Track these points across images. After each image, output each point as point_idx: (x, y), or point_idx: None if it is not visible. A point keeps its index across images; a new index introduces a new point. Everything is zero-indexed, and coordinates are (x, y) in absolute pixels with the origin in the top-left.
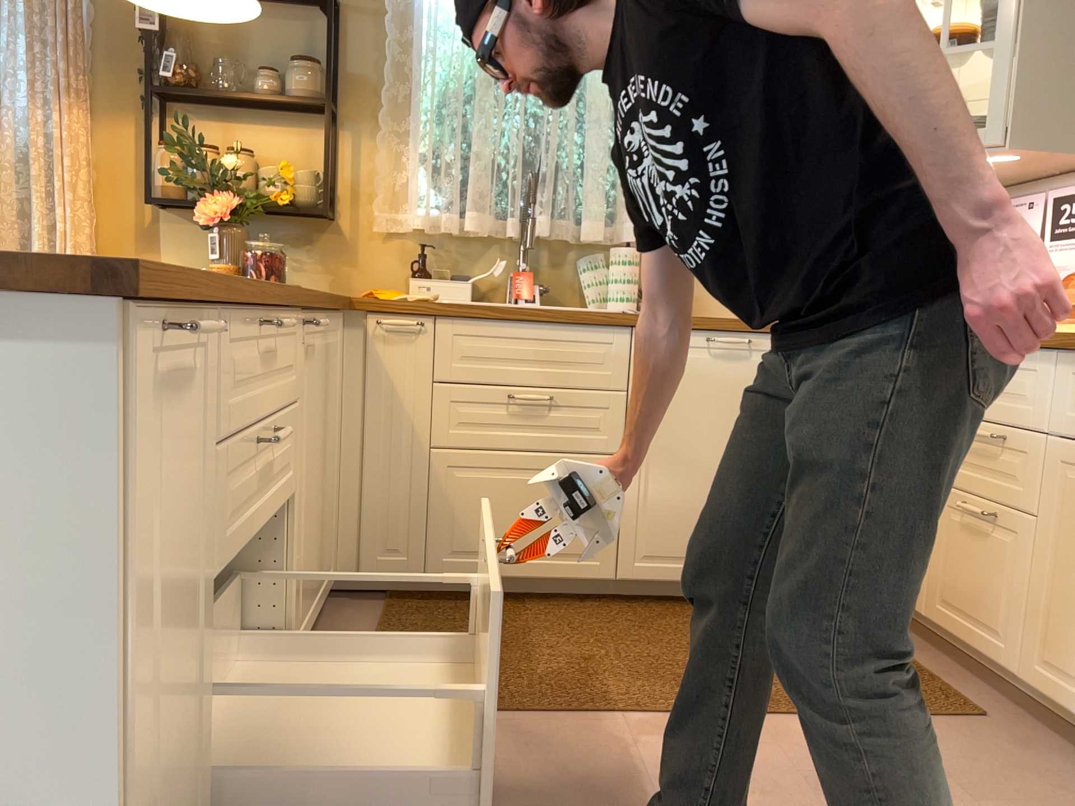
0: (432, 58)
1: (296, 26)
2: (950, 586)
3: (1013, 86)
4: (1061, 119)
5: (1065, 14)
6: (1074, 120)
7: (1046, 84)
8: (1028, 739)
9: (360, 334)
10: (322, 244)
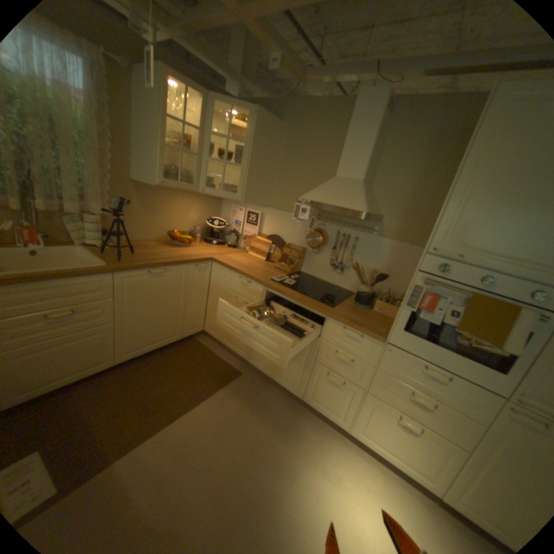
0: None
1: None
2: (228, 336)
3: (244, 183)
4: (254, 195)
5: (258, 162)
6: (257, 196)
7: (252, 184)
8: (251, 378)
9: None
10: None
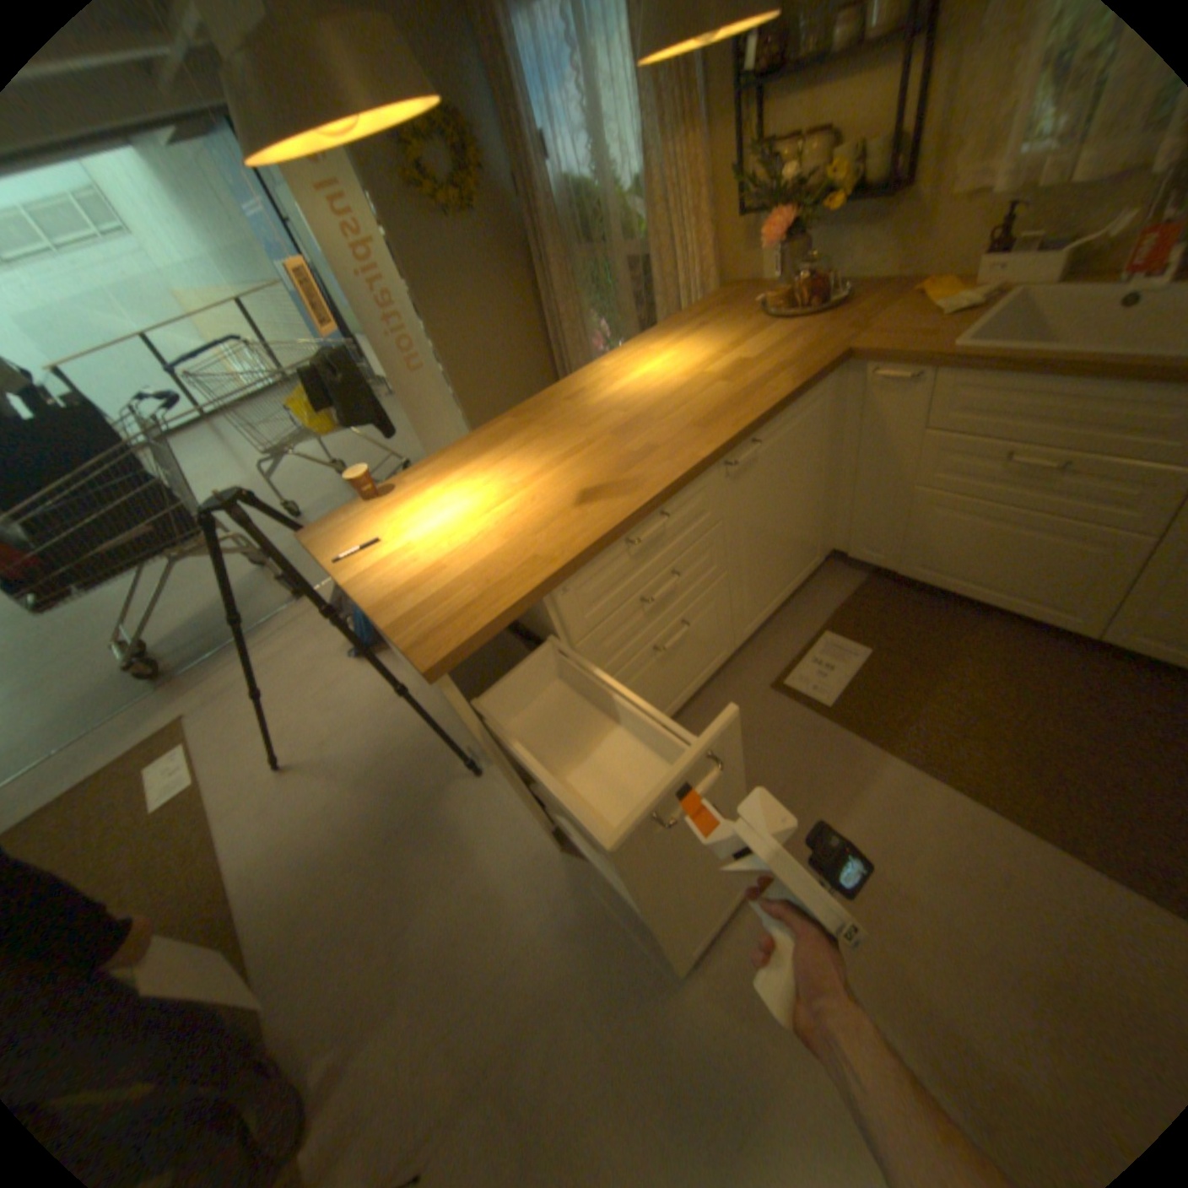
0: None
1: None
2: None
3: None
4: None
5: None
6: None
7: None
8: None
9: (861, 378)
10: (894, 216)
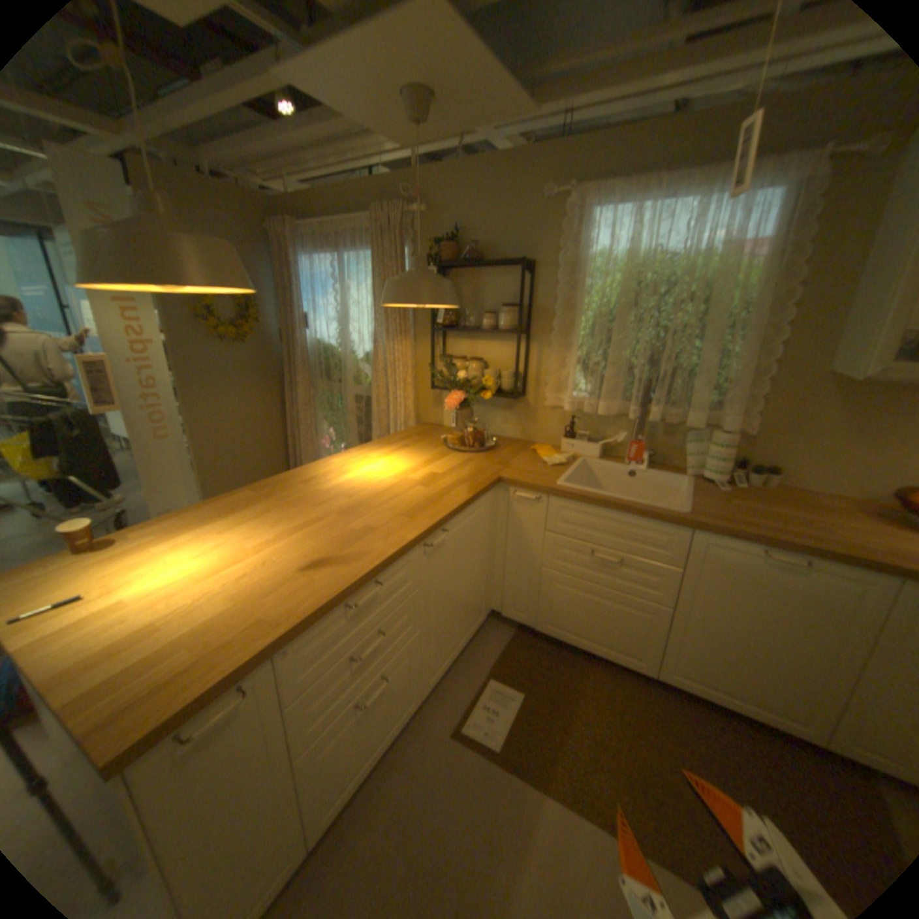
0: (586, 296)
1: (507, 279)
2: None
3: None
4: None
5: None
6: None
7: None
8: None
9: (506, 495)
10: (516, 409)
